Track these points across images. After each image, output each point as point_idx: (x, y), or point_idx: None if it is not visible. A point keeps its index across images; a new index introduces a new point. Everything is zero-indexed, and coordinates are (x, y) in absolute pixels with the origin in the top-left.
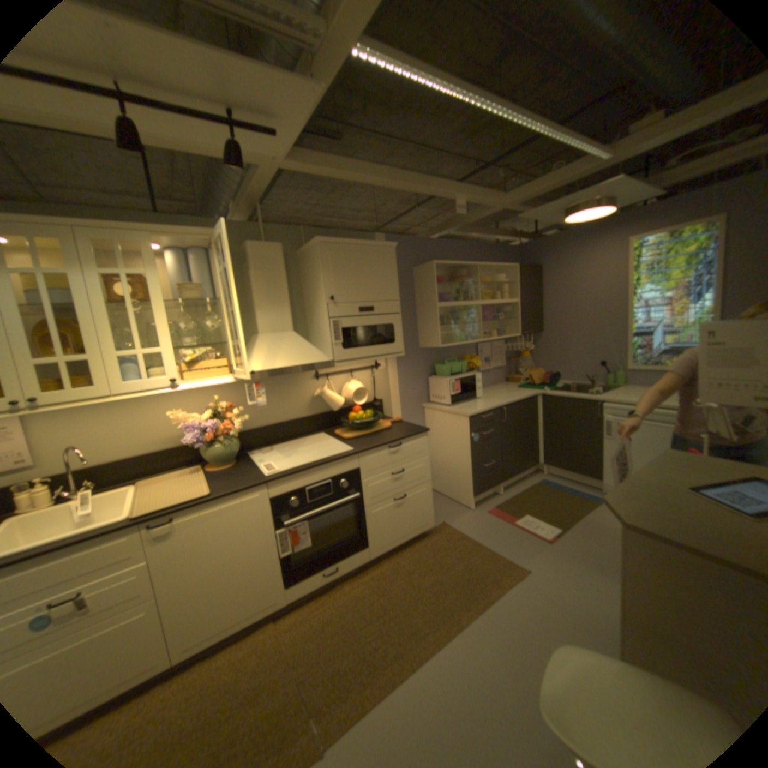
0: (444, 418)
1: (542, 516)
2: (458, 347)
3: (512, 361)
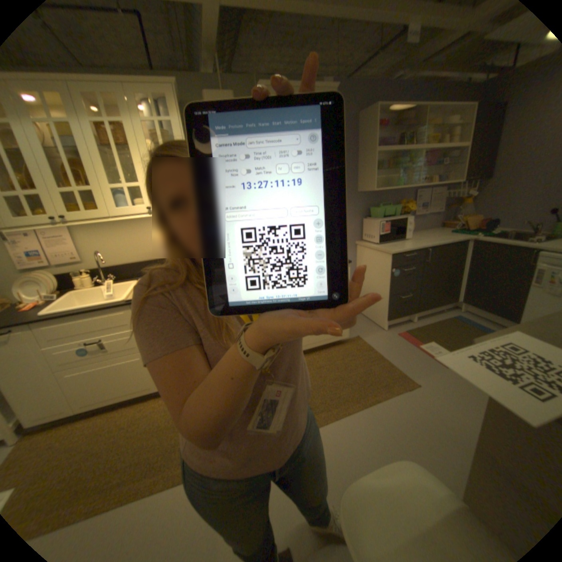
0: (372, 254)
1: (448, 345)
2: (397, 192)
3: (453, 207)
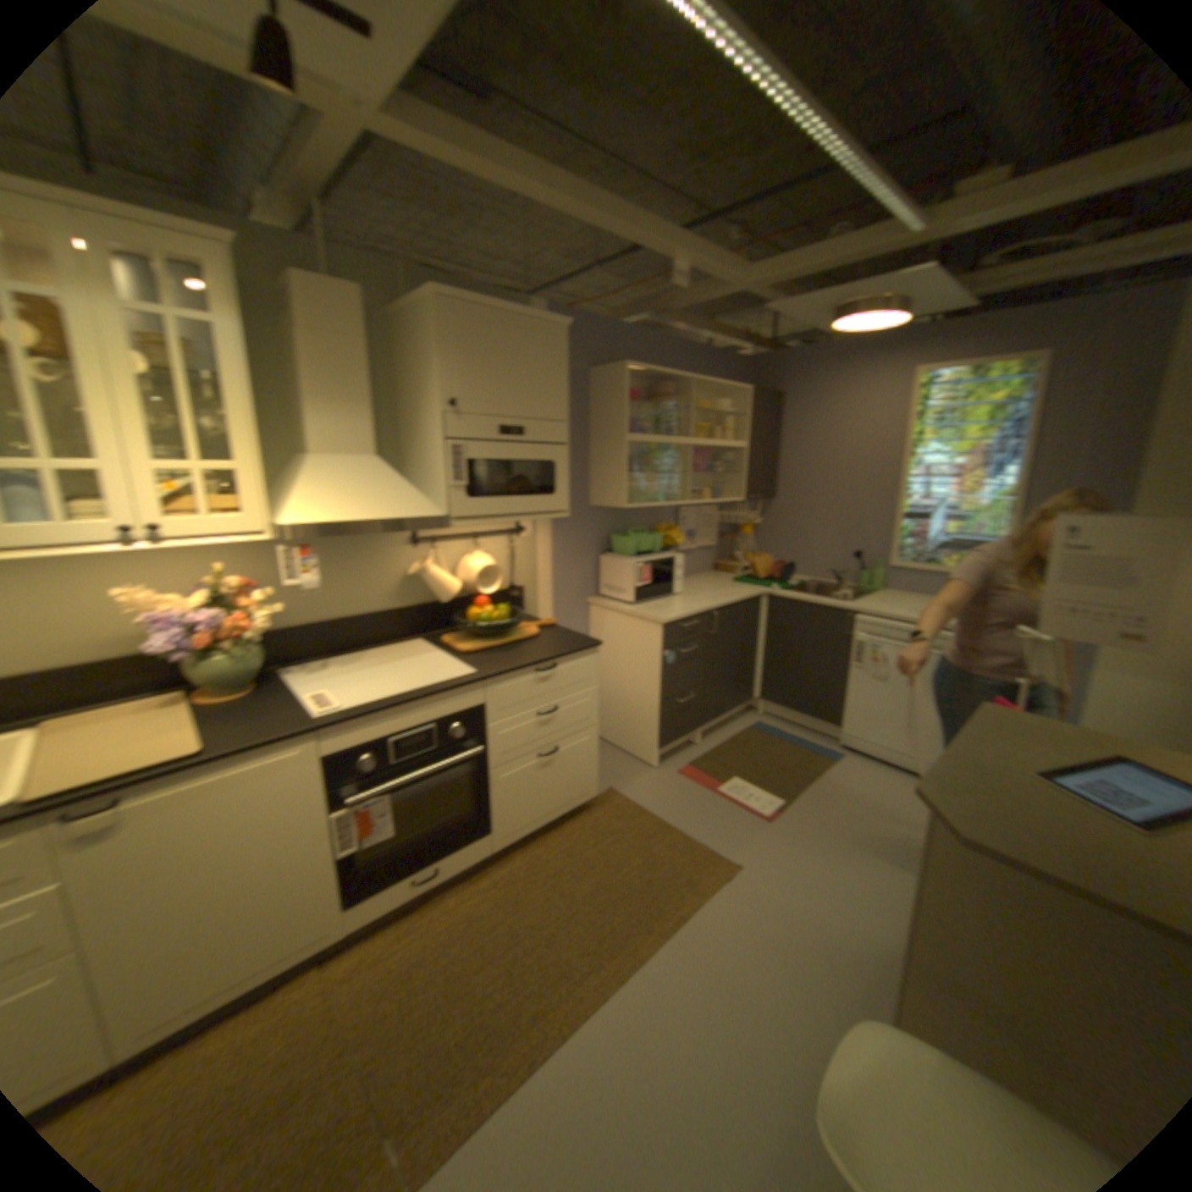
0: (620, 623)
1: (756, 779)
2: (647, 511)
3: (725, 539)
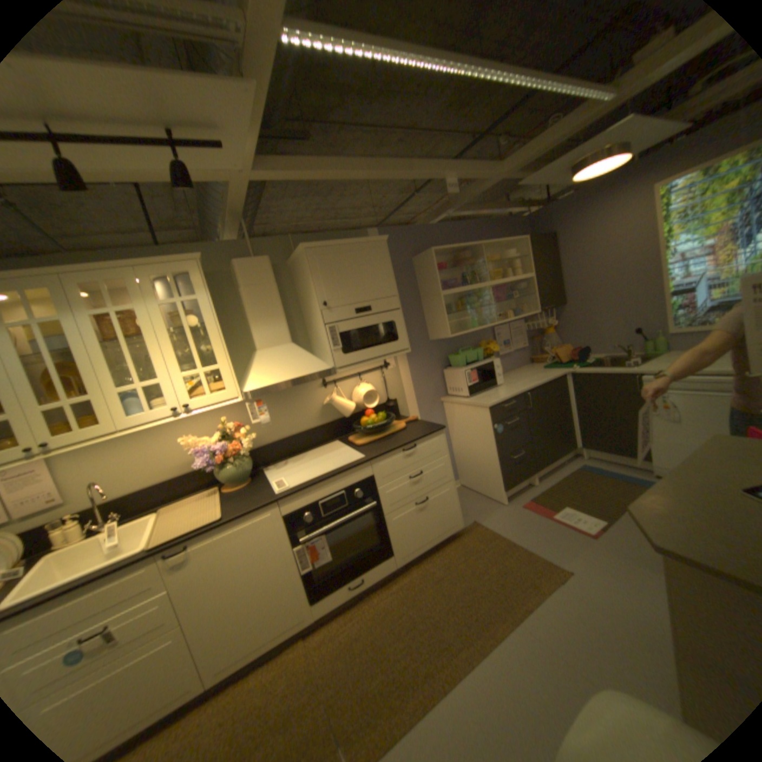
0: (464, 411)
1: (584, 508)
2: (472, 335)
3: (536, 340)
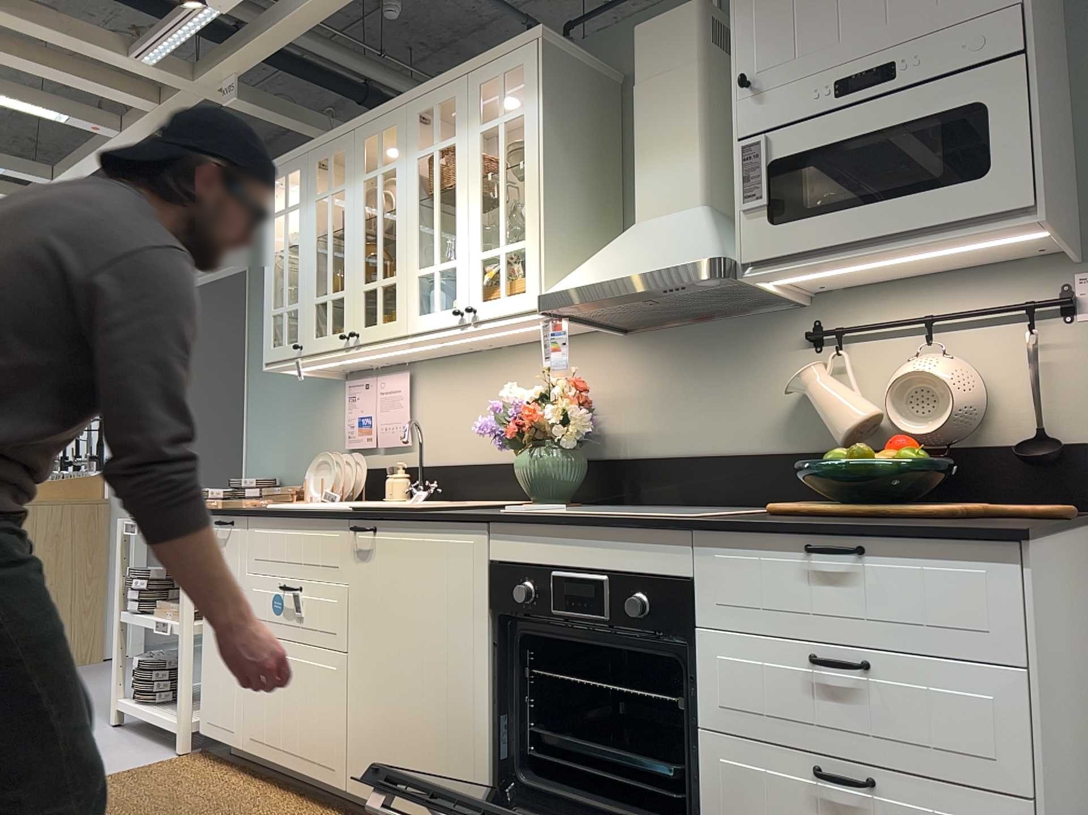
0: None
1: None
2: None
3: None
